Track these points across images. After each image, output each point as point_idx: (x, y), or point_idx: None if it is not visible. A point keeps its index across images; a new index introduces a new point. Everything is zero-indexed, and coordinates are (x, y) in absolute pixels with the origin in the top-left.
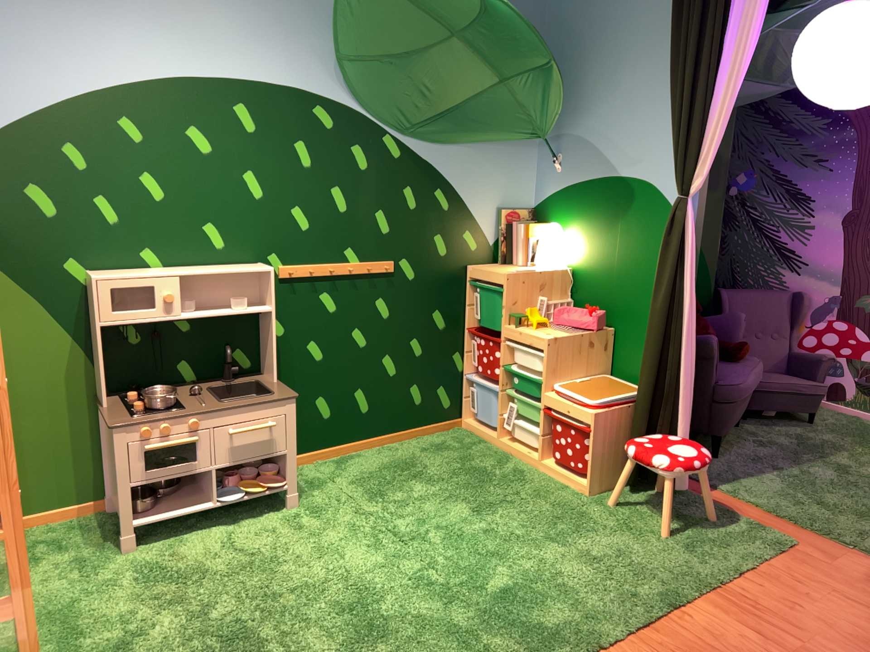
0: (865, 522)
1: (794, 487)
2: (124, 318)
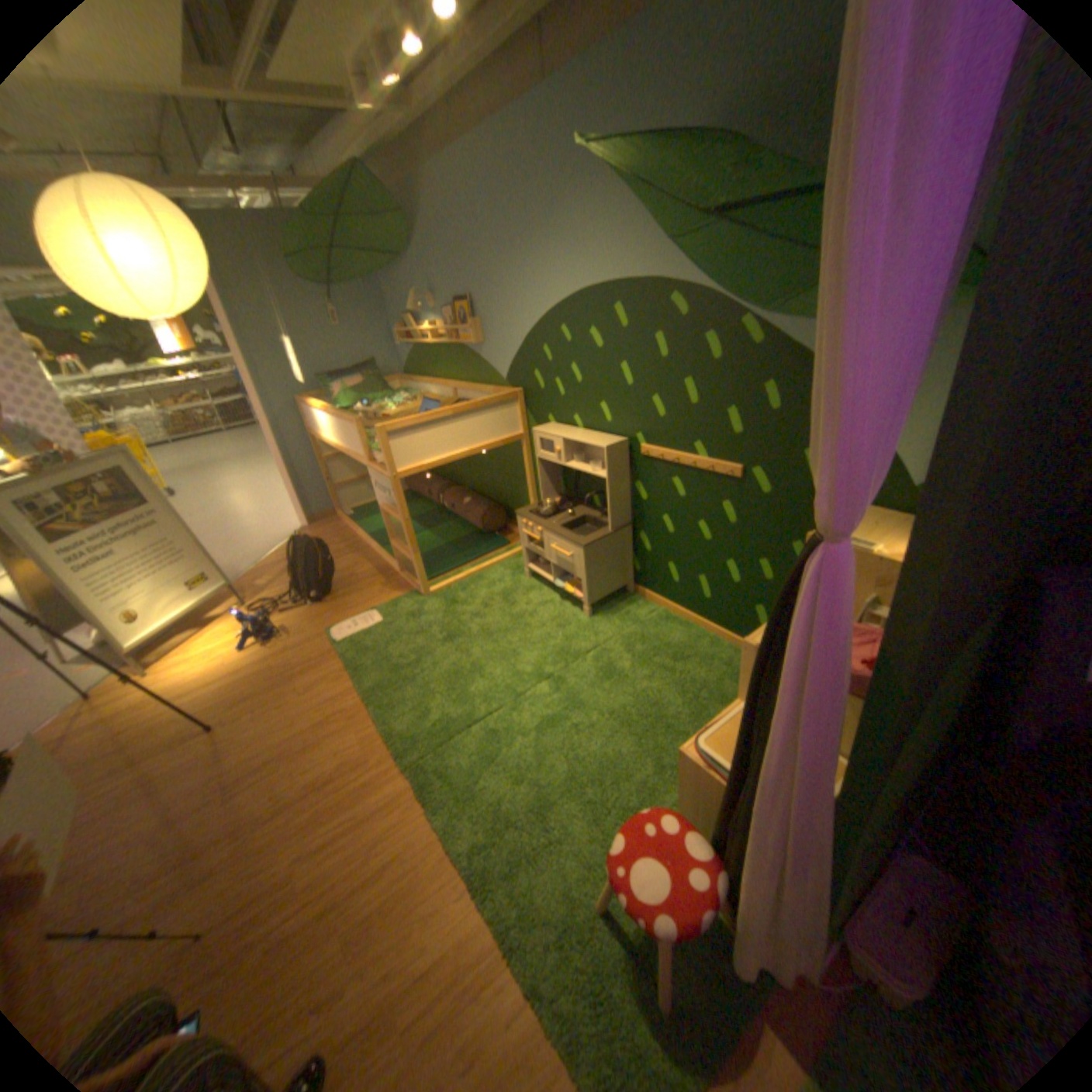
0: None
1: None
2: (543, 458)
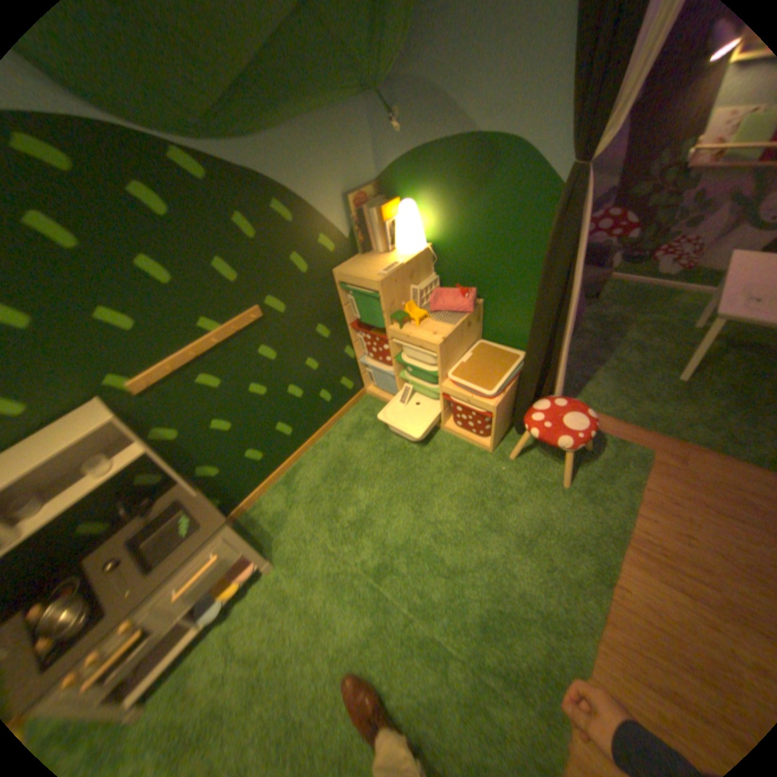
0: (695, 417)
1: (623, 383)
2: None
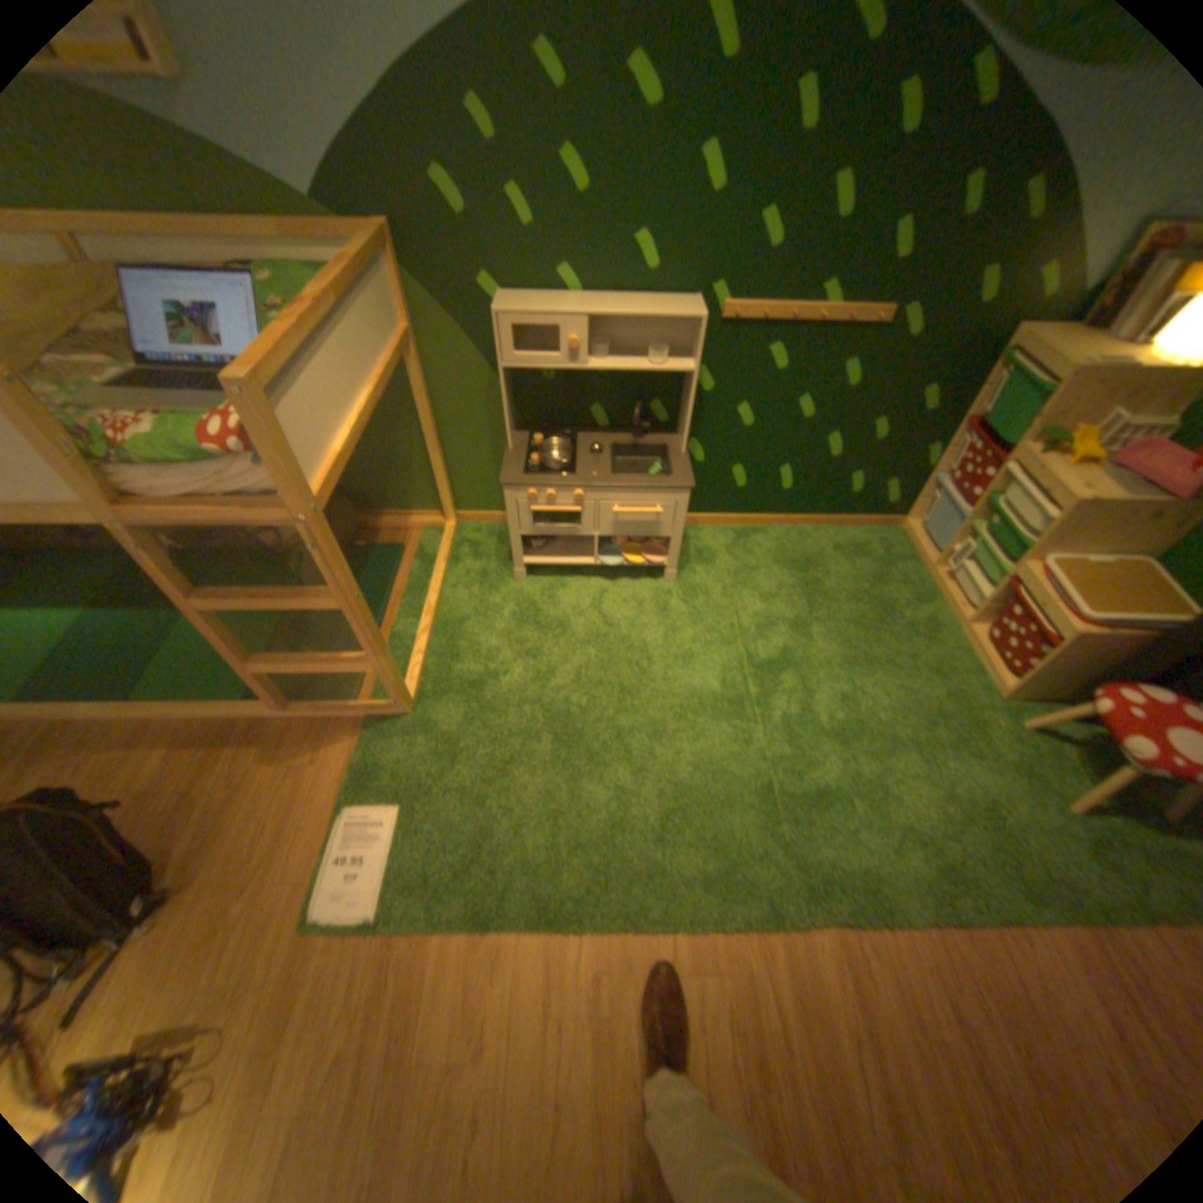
0: None
1: None
2: (526, 364)
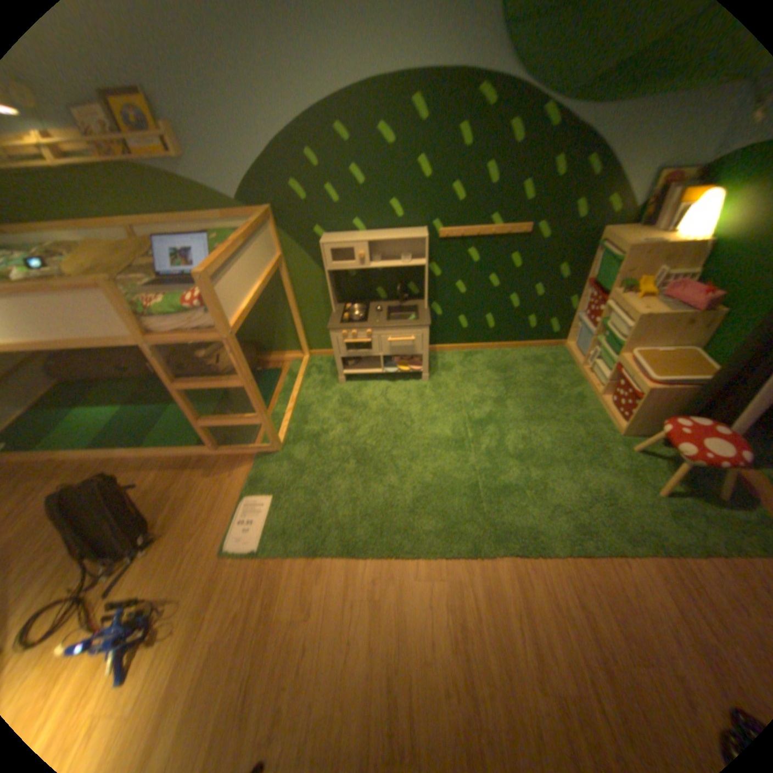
0: None
1: None
2: (338, 267)
